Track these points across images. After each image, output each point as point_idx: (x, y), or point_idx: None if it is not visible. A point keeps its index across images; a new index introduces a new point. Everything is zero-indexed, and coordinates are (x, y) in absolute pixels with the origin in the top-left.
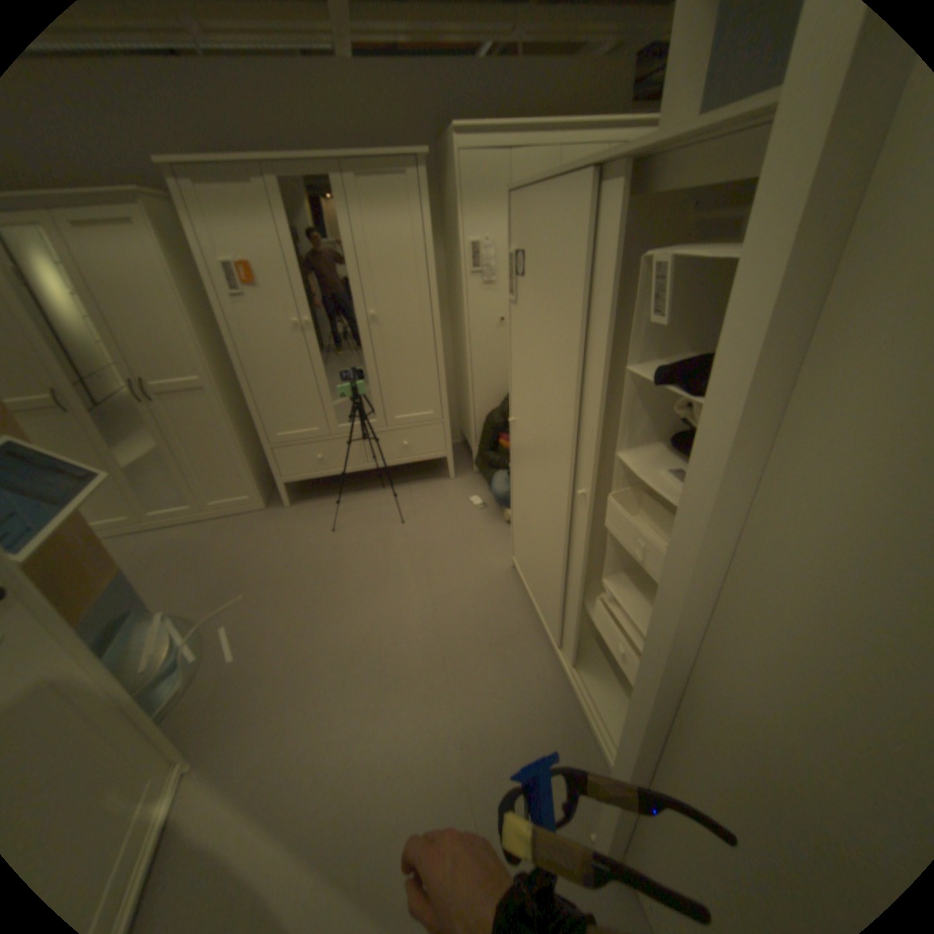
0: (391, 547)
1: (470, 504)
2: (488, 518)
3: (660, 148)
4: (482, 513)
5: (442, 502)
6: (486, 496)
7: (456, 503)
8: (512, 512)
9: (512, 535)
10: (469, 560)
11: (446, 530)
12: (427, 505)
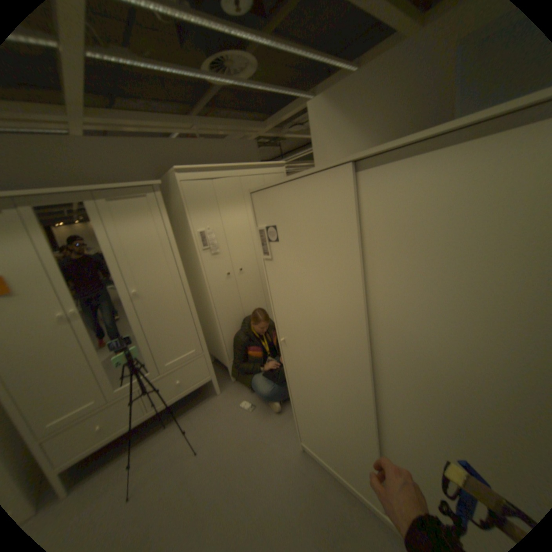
0: (192, 486)
1: (241, 409)
2: (260, 415)
3: (426, 140)
4: (253, 413)
5: (218, 417)
6: (250, 397)
7: (230, 413)
8: (293, 407)
9: (297, 425)
10: (265, 462)
11: (233, 442)
12: (207, 426)
